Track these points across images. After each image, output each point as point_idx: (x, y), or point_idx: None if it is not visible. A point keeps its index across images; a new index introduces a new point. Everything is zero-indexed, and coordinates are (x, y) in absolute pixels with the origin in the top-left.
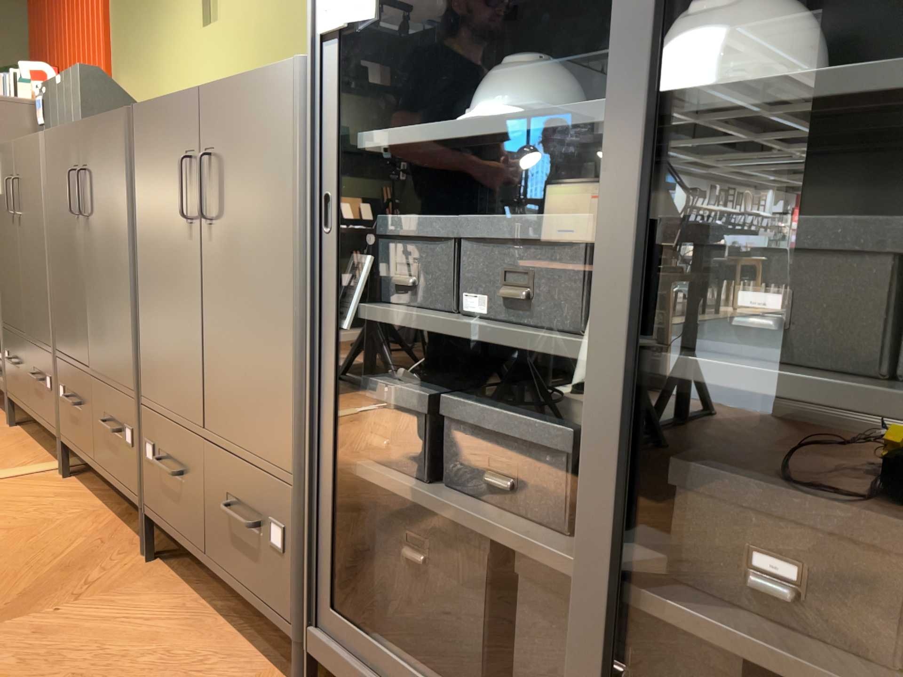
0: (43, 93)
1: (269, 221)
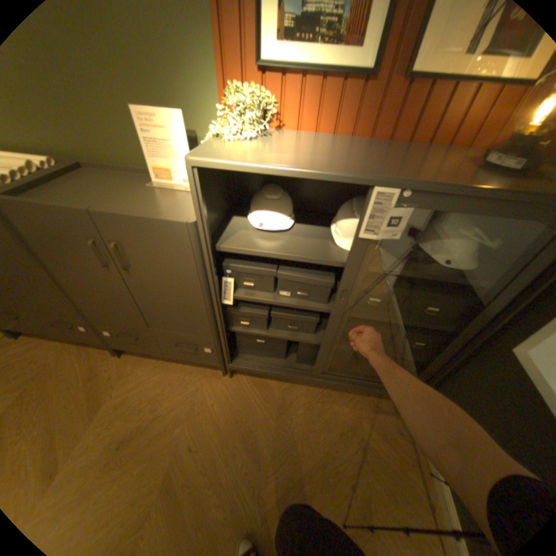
0: None
1: (180, 276)
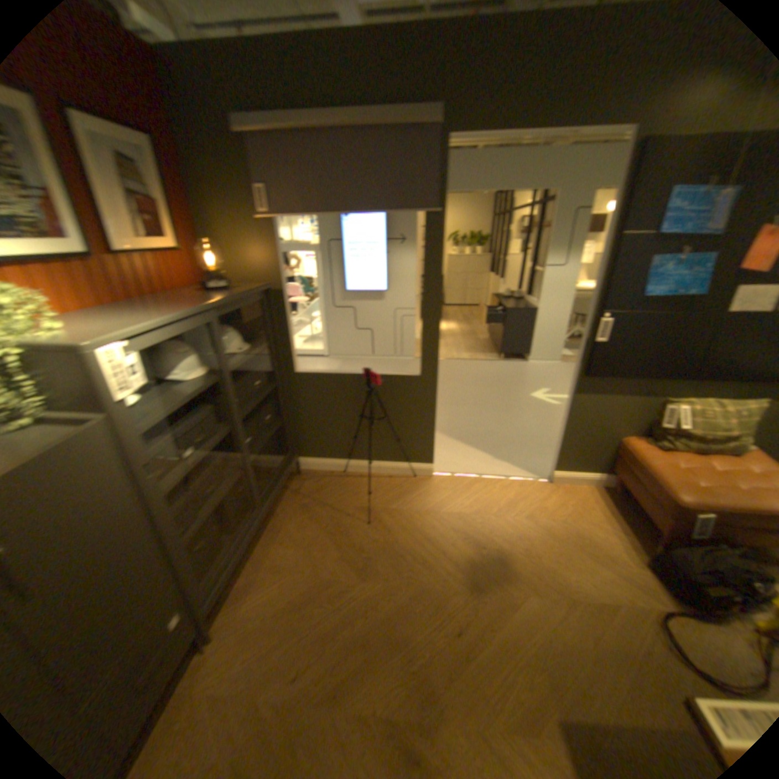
0: None
1: (114, 511)
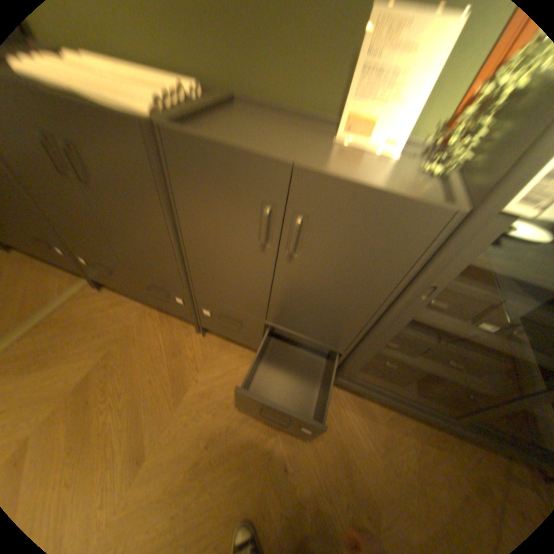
0: None
1: (367, 278)
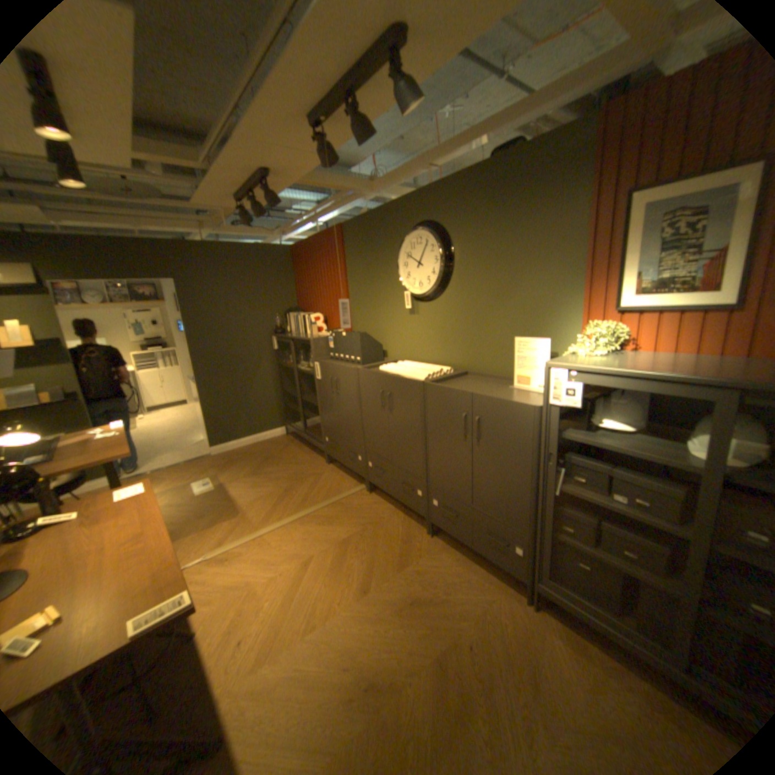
0: (332, 335)
1: (517, 452)
